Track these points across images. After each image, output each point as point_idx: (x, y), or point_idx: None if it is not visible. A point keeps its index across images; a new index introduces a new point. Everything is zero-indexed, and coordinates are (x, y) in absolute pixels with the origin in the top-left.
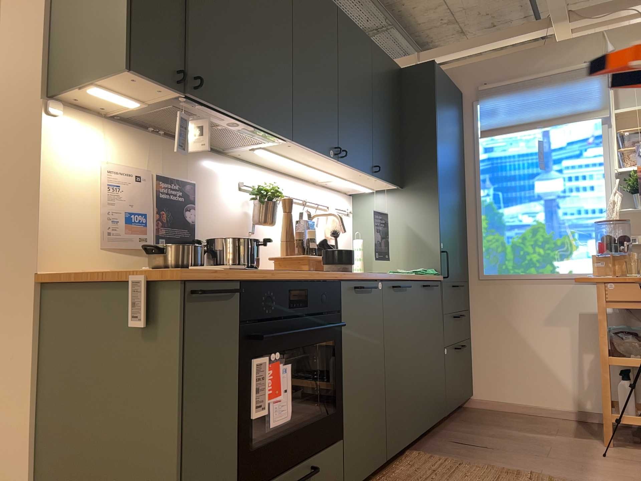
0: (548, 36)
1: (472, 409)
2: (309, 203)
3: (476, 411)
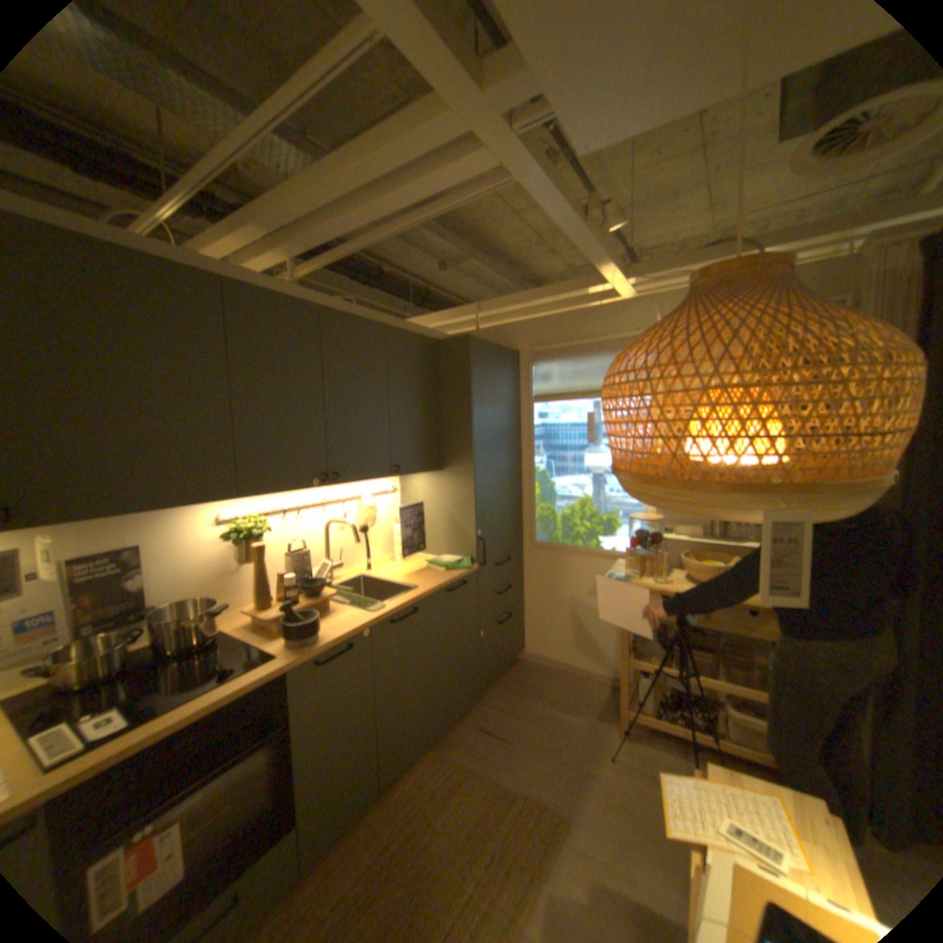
0: (610, 291)
1: (522, 664)
2: (332, 502)
3: (524, 669)
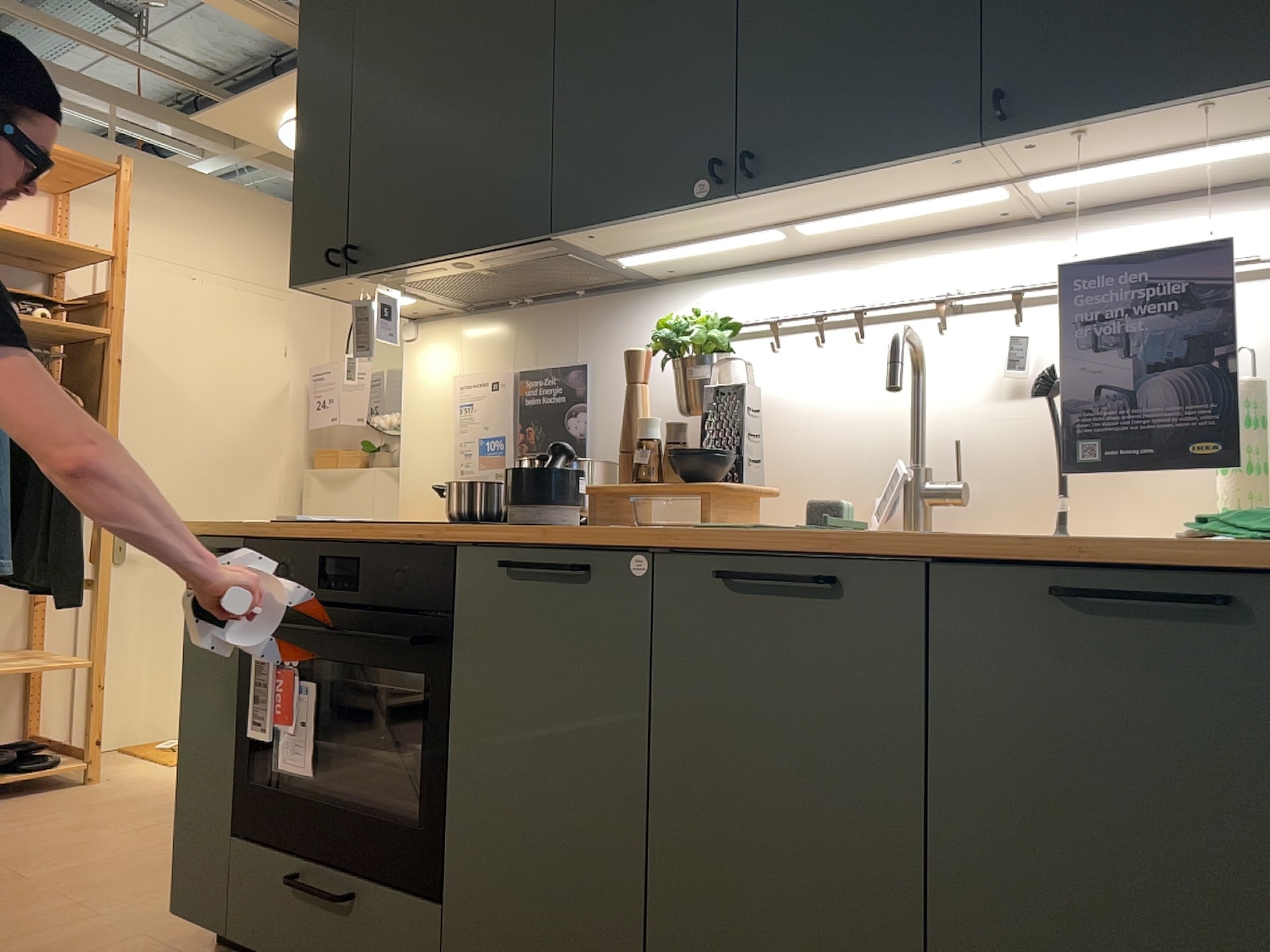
0: None
1: None
2: (983, 302)
3: None
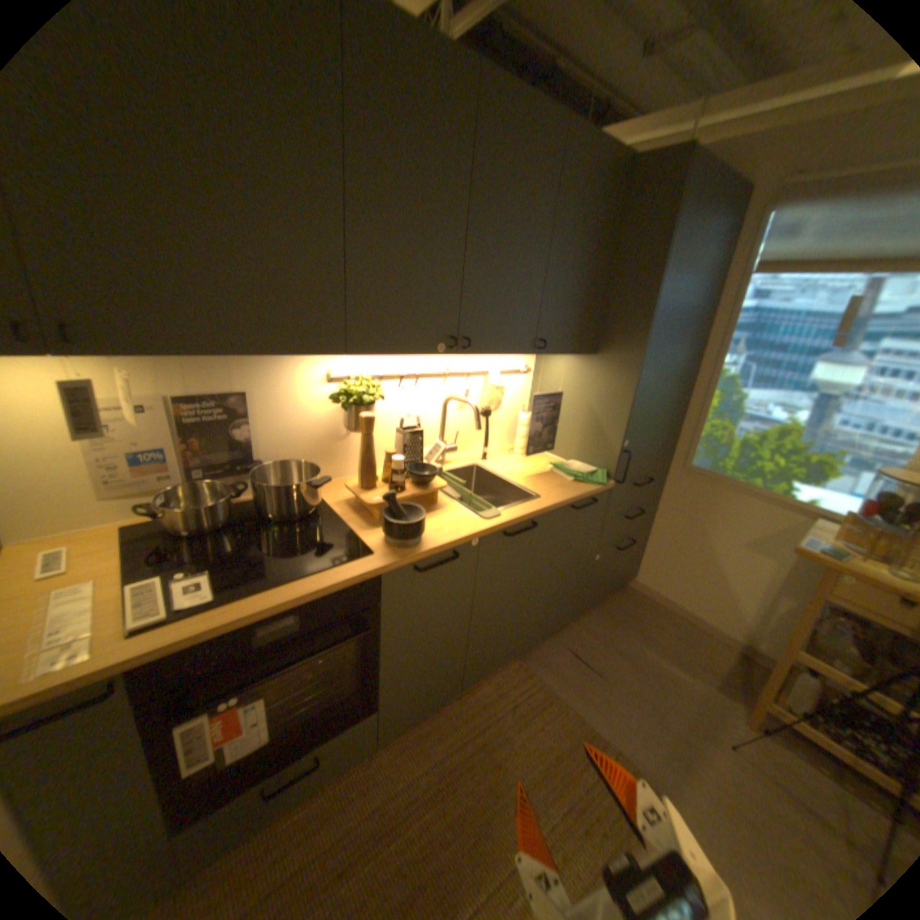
0: None
1: (630, 591)
2: (455, 374)
3: (631, 597)
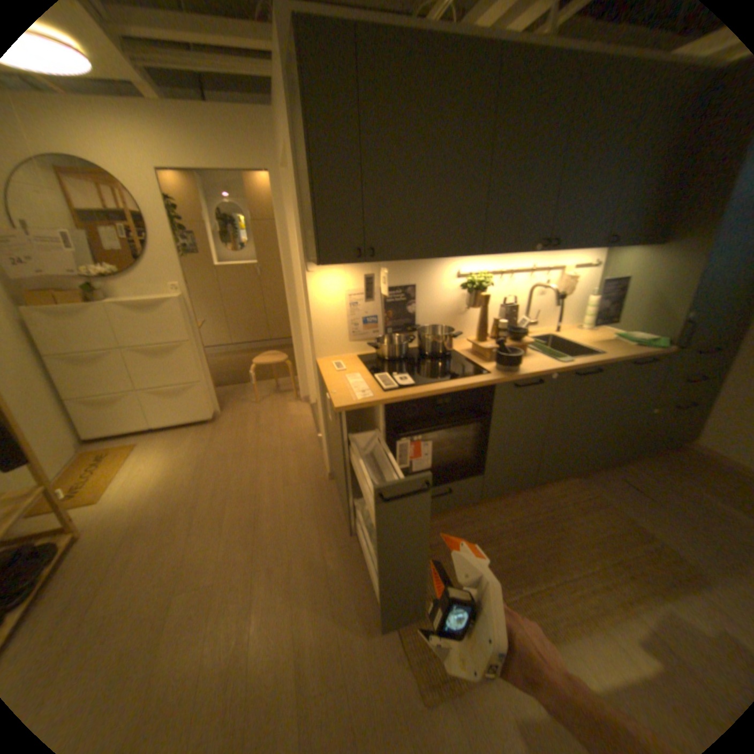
0: None
1: (690, 450)
2: (538, 268)
3: (690, 455)
